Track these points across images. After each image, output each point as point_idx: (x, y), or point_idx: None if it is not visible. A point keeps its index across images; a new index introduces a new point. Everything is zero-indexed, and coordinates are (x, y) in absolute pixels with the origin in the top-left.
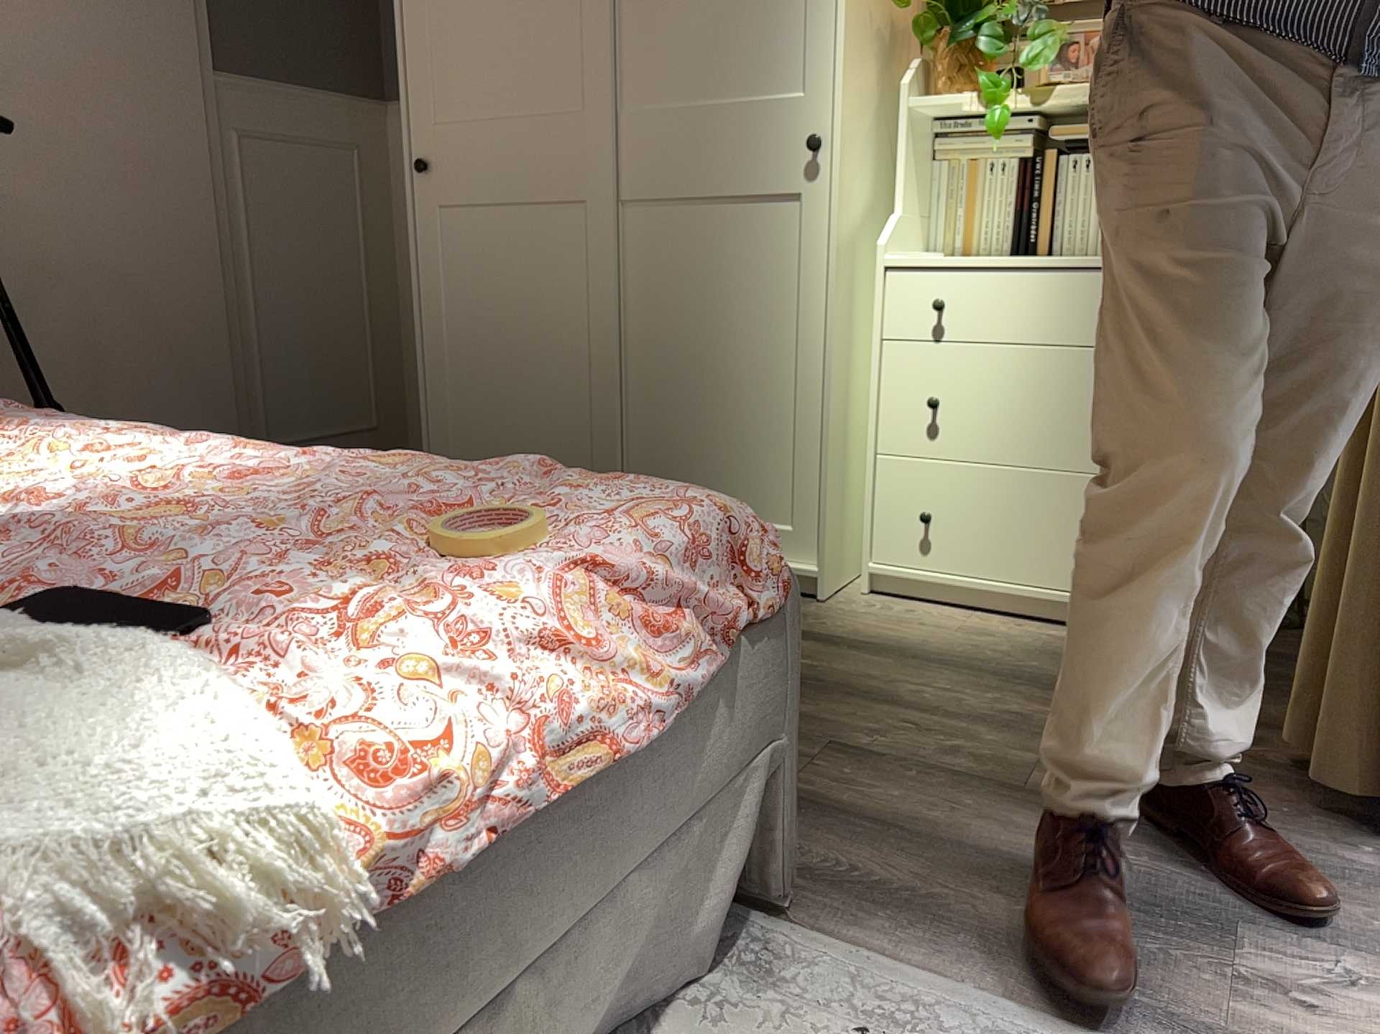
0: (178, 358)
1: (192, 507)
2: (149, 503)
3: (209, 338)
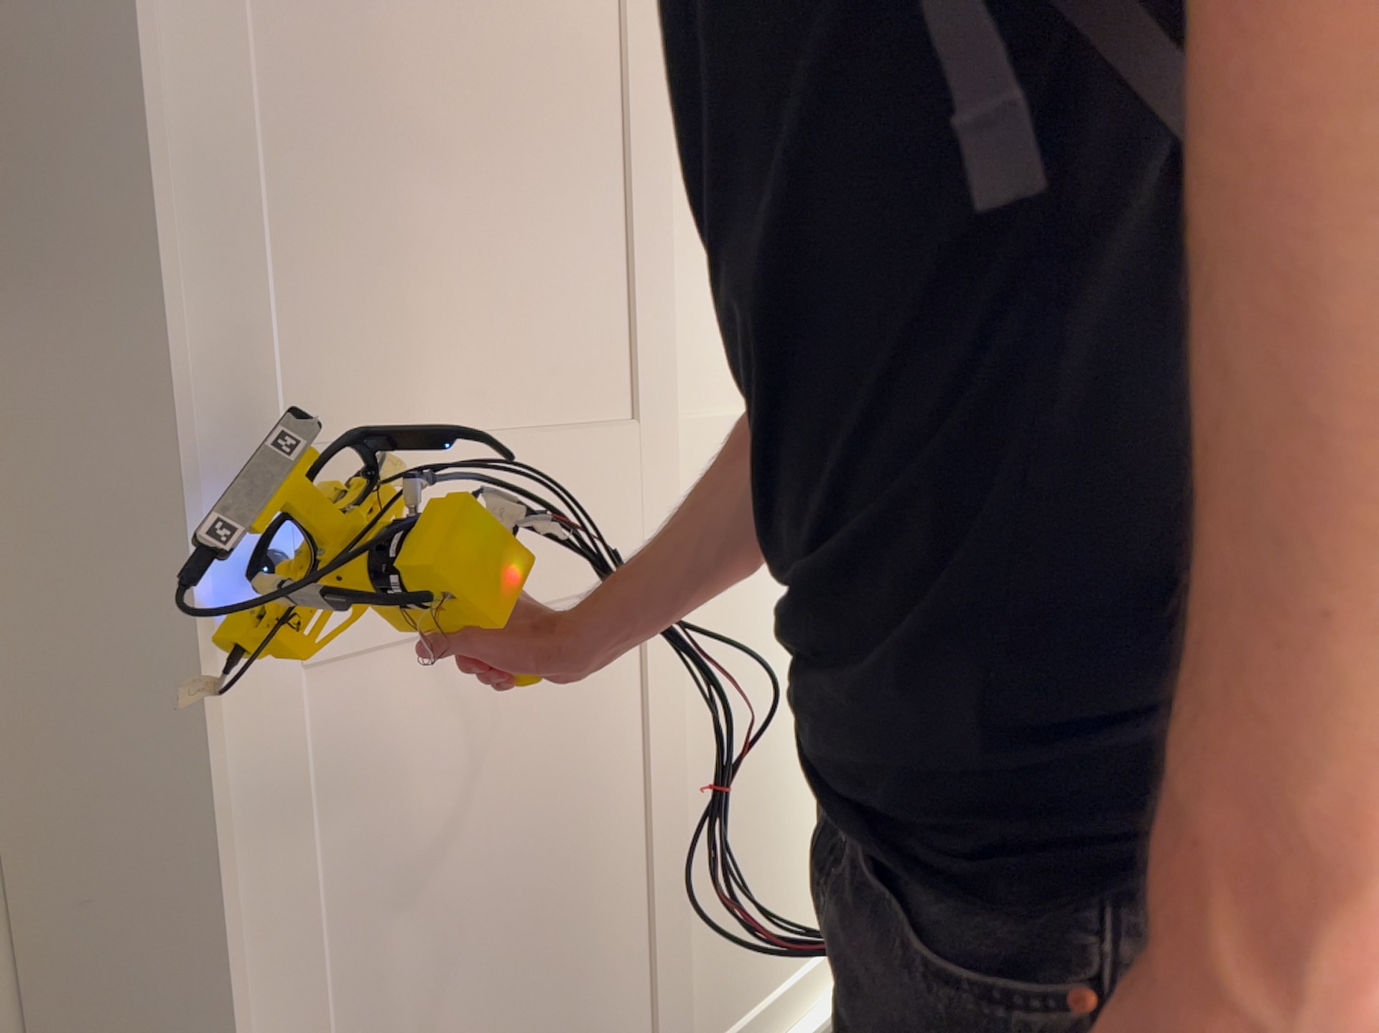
0: None
1: None
2: None
3: None
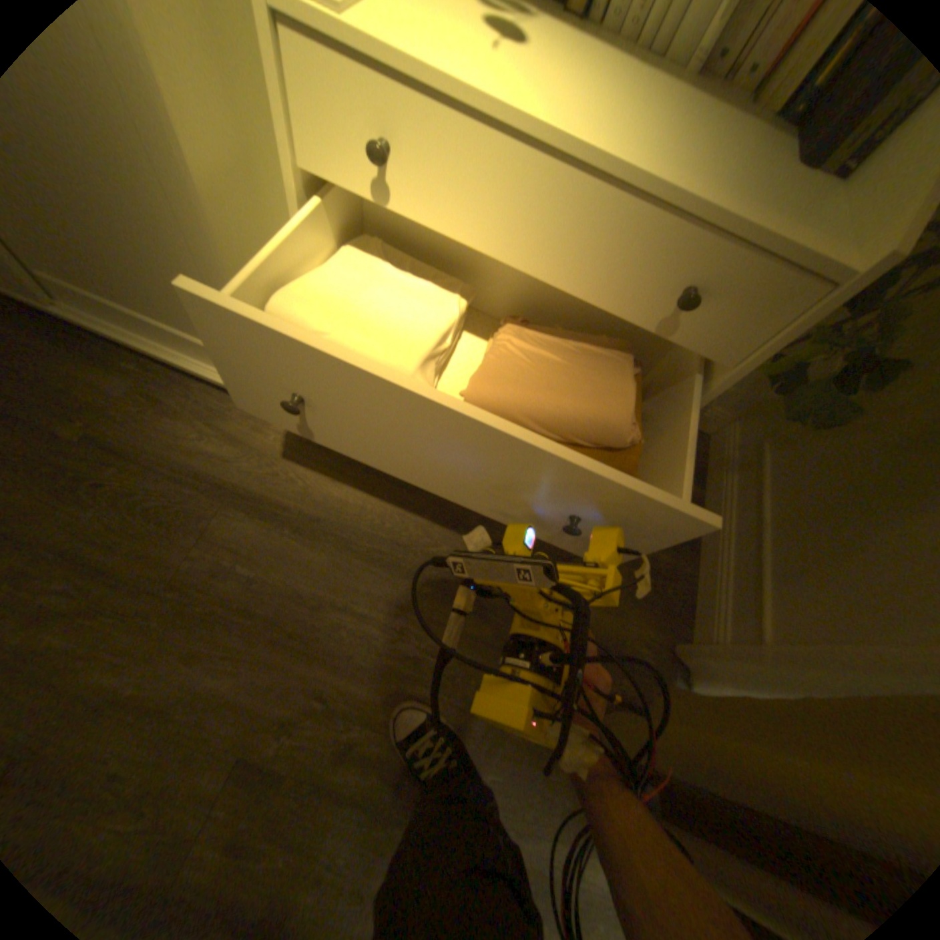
0: None
1: None
2: None
3: None
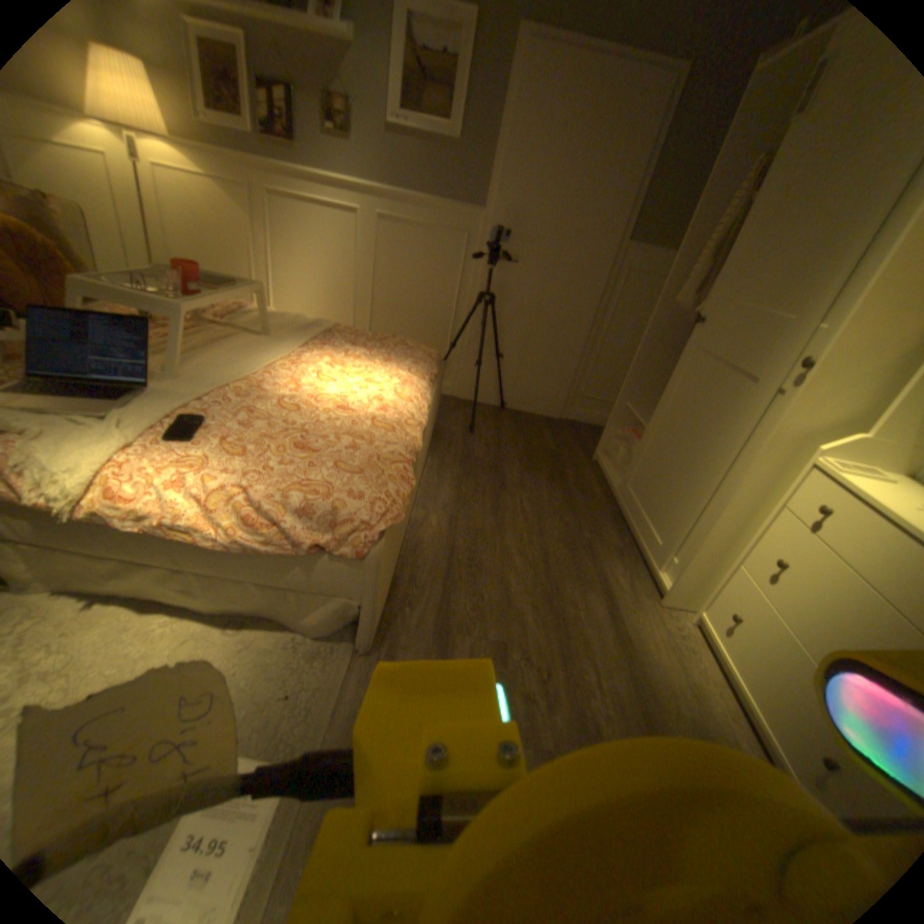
0: (556, 351)
1: (311, 407)
2: (323, 400)
3: (572, 347)
